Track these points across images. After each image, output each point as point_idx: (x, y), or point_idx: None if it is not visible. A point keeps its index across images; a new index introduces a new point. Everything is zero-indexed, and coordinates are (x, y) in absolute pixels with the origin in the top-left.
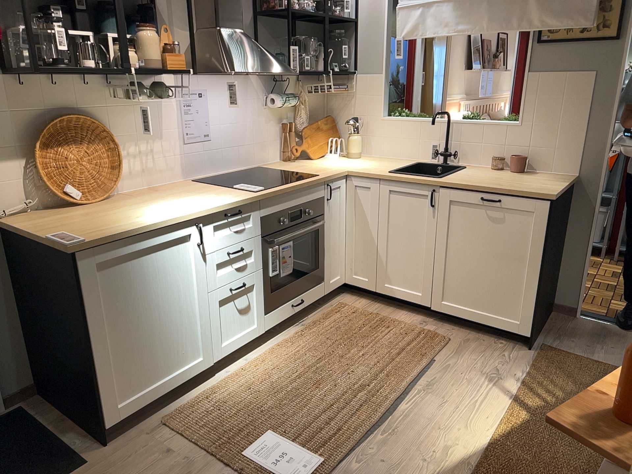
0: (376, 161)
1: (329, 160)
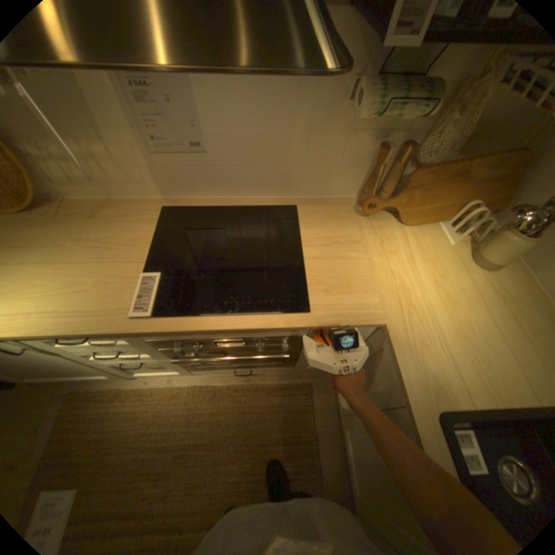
0: (503, 314)
1: (429, 242)
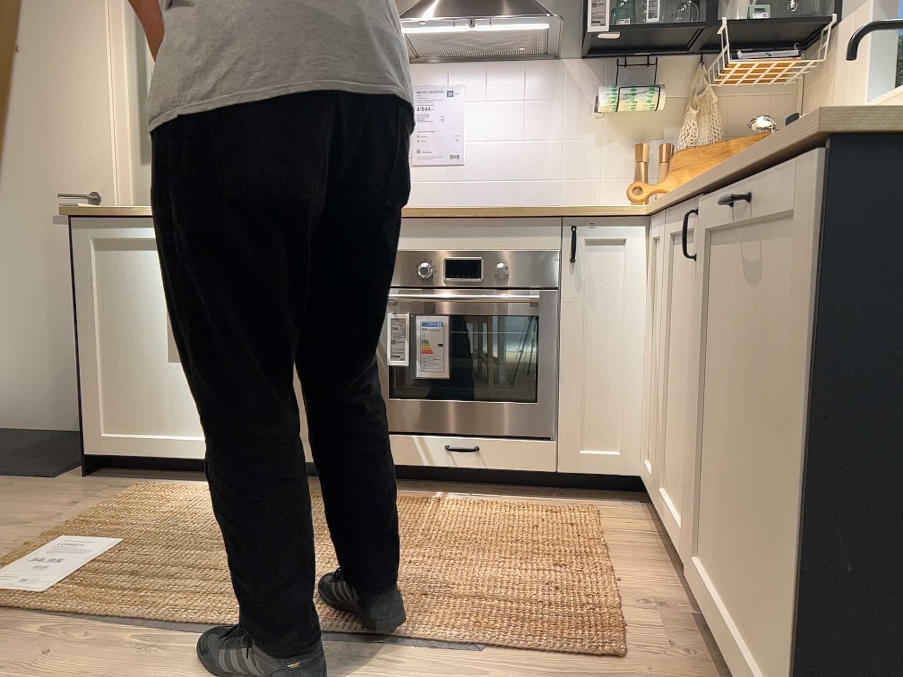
0: None
1: None
